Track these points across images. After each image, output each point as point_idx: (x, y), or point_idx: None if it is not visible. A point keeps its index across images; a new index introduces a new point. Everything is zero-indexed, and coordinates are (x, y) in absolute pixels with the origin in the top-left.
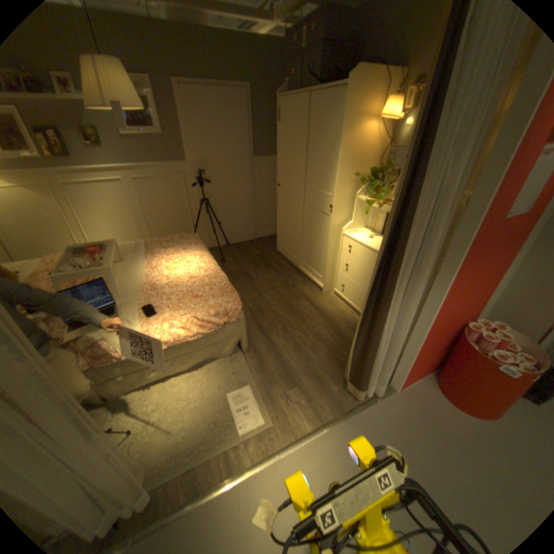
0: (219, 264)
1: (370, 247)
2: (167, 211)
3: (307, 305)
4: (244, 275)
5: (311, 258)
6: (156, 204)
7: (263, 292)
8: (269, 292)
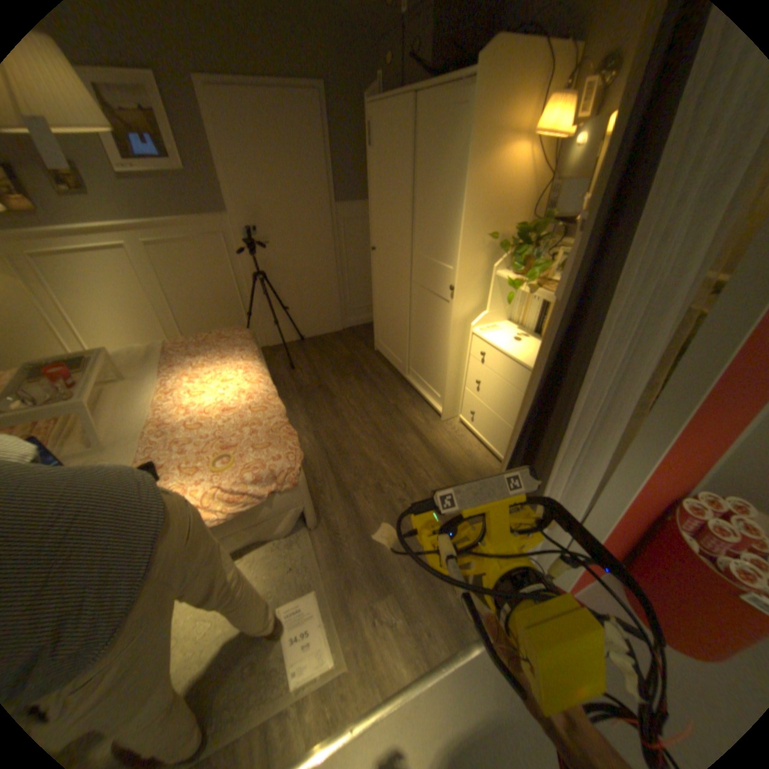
0: (286, 373)
1: (516, 358)
2: (203, 291)
3: (416, 443)
4: (322, 390)
5: (423, 365)
6: (185, 282)
7: (349, 420)
8: (359, 420)
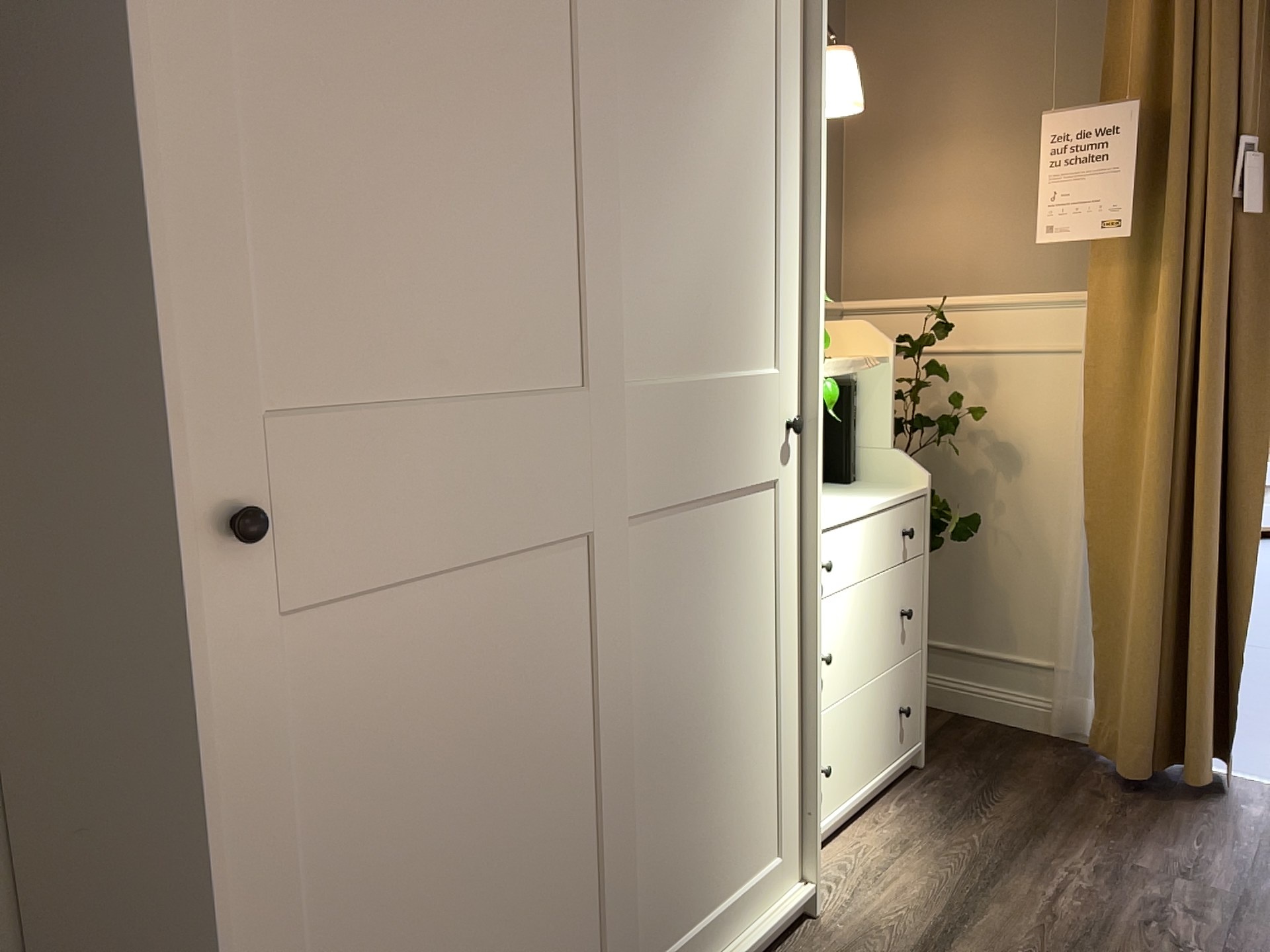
0: None
1: (869, 513)
2: None
3: (978, 945)
4: None
5: (702, 850)
6: None
7: None
8: None
